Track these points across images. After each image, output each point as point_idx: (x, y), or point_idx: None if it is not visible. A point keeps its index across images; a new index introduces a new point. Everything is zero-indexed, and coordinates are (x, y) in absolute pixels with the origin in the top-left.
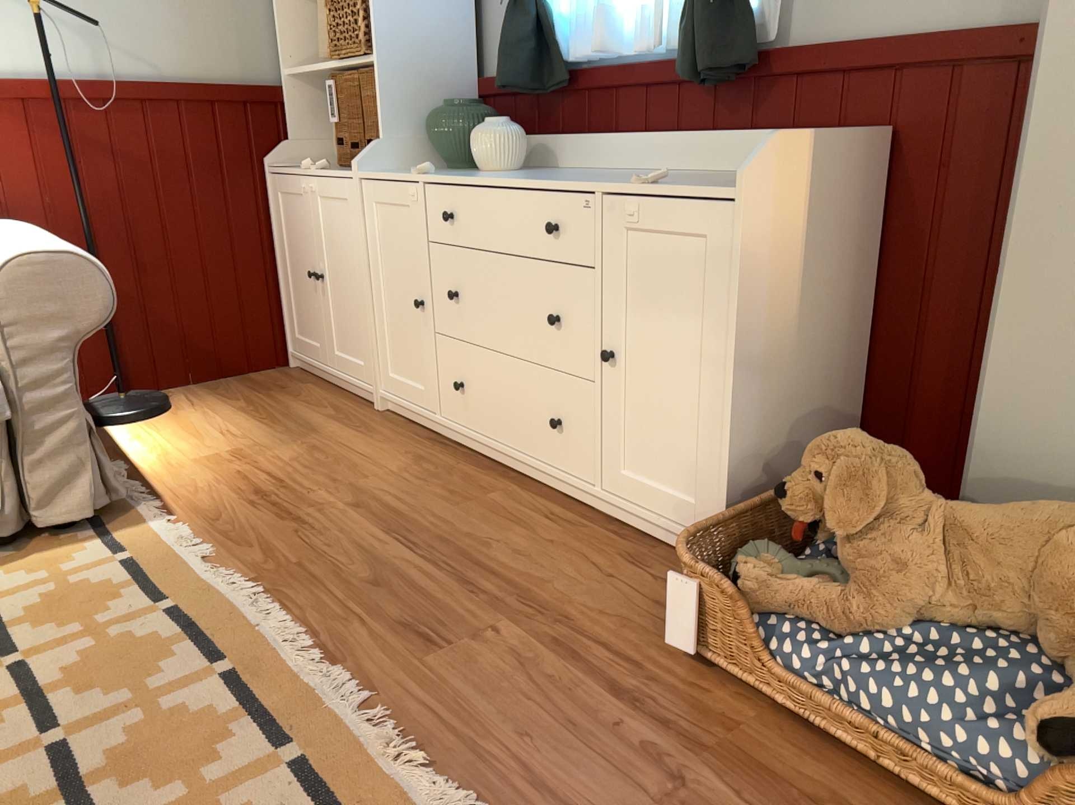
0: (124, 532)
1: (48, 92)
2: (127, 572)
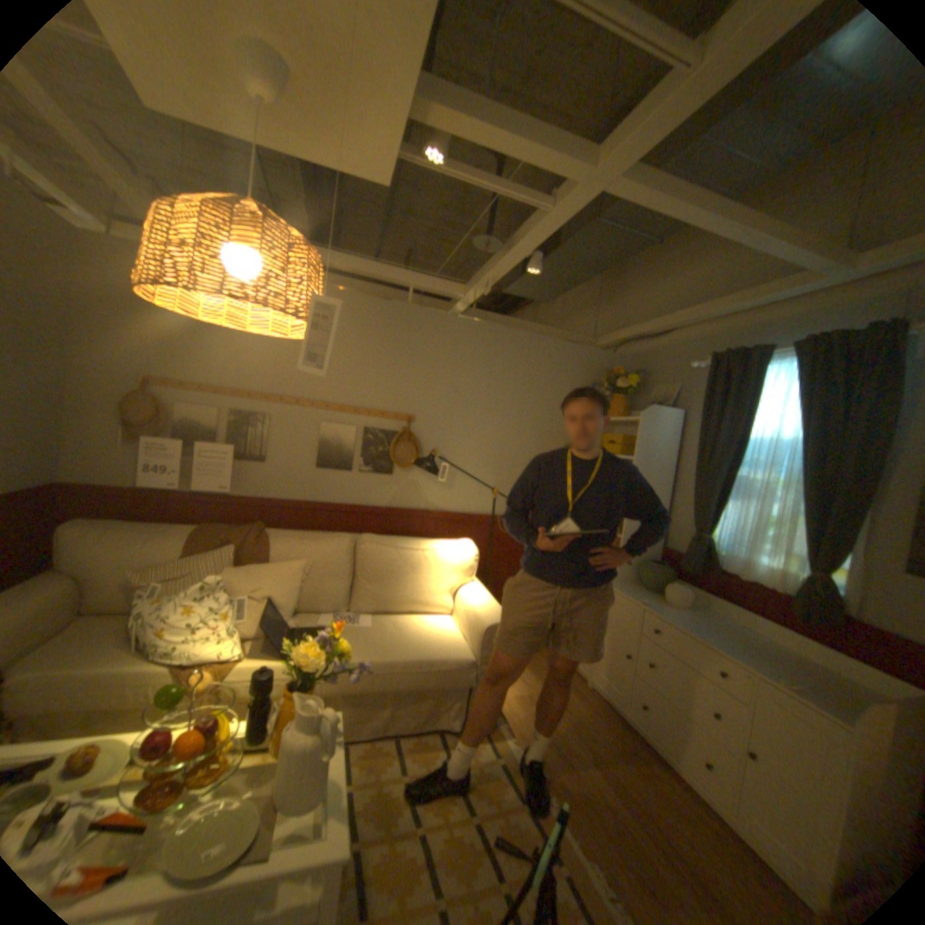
0: (498, 745)
1: (485, 519)
2: (507, 778)
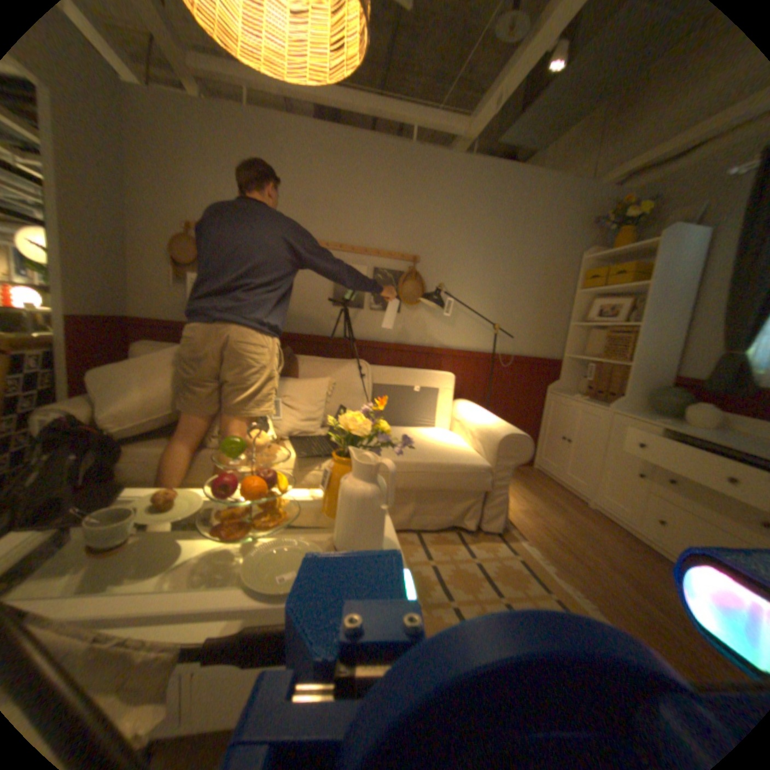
0: (512, 544)
1: (485, 355)
2: (526, 570)
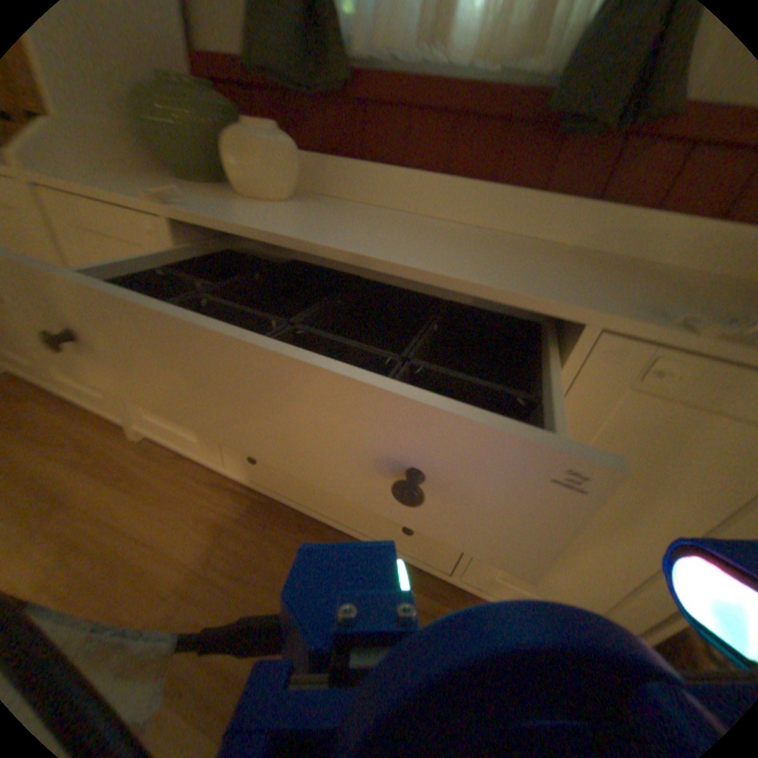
0: None
1: None
2: None
